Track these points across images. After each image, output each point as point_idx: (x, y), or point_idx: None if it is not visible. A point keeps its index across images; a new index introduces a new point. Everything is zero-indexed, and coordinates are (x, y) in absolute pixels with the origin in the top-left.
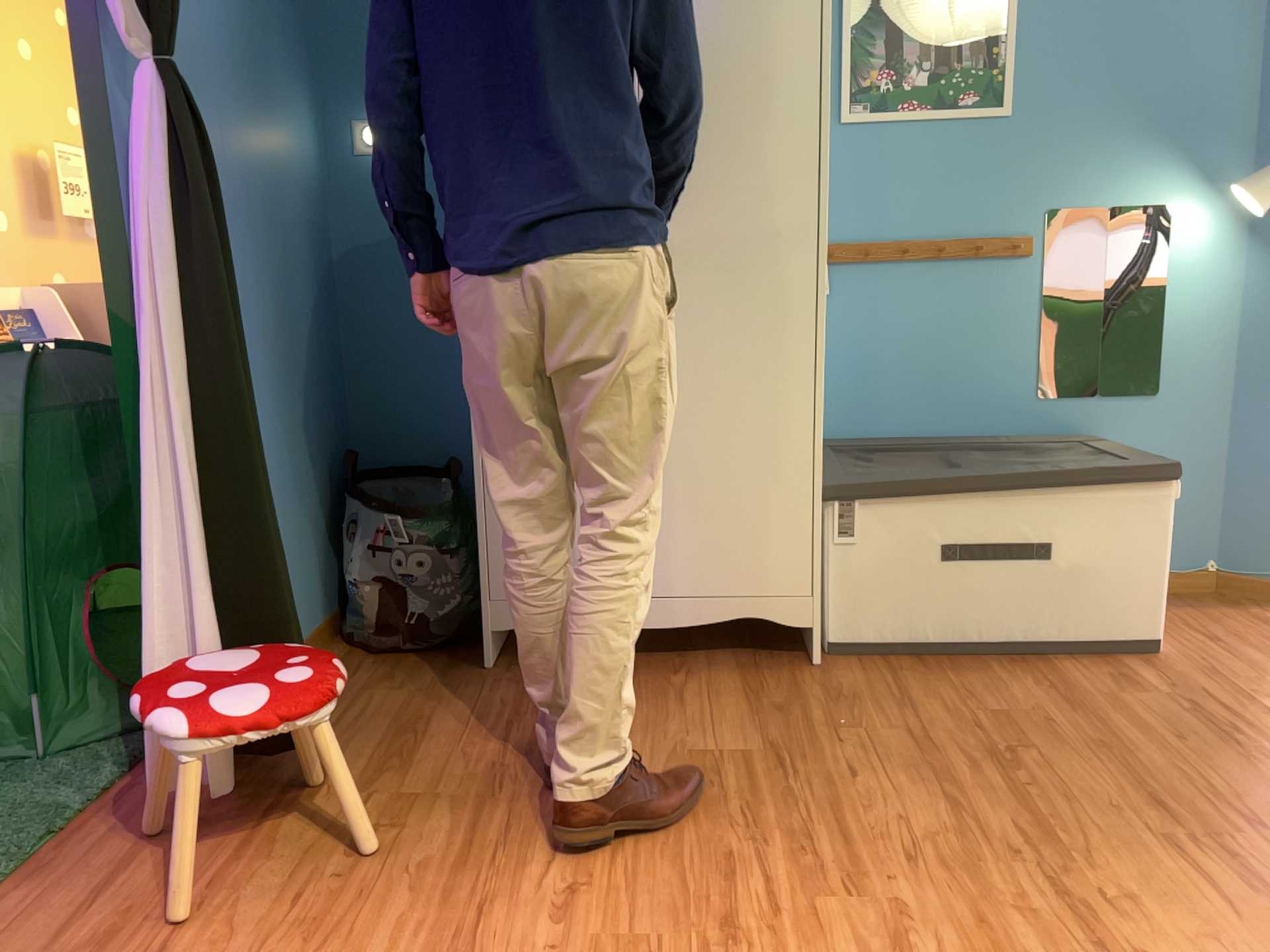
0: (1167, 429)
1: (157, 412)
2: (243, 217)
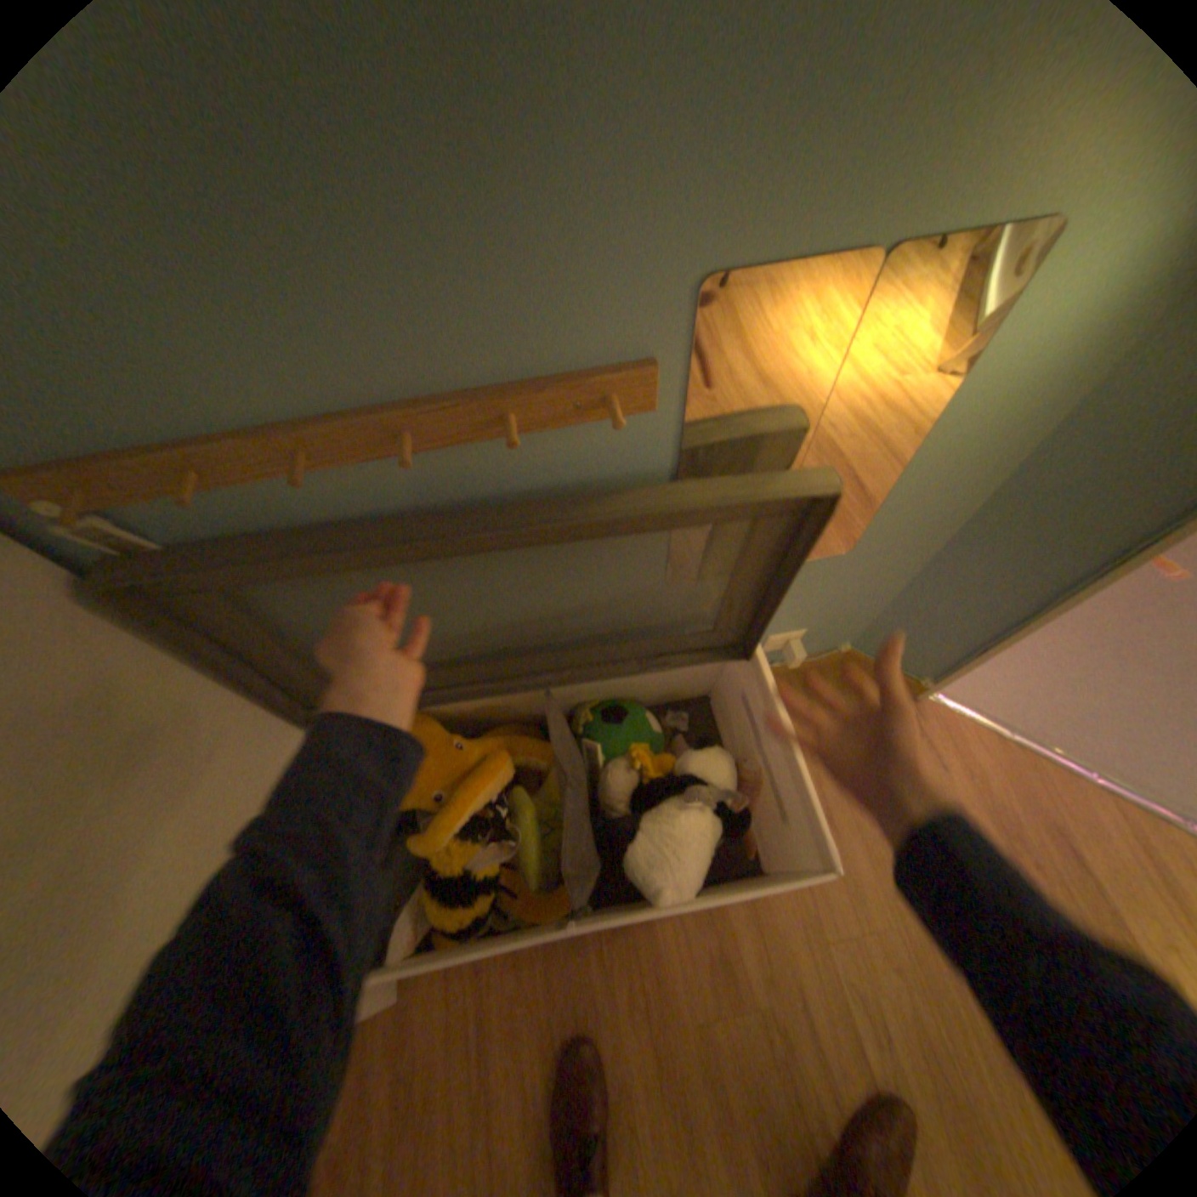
0: (843, 574)
1: None
2: None
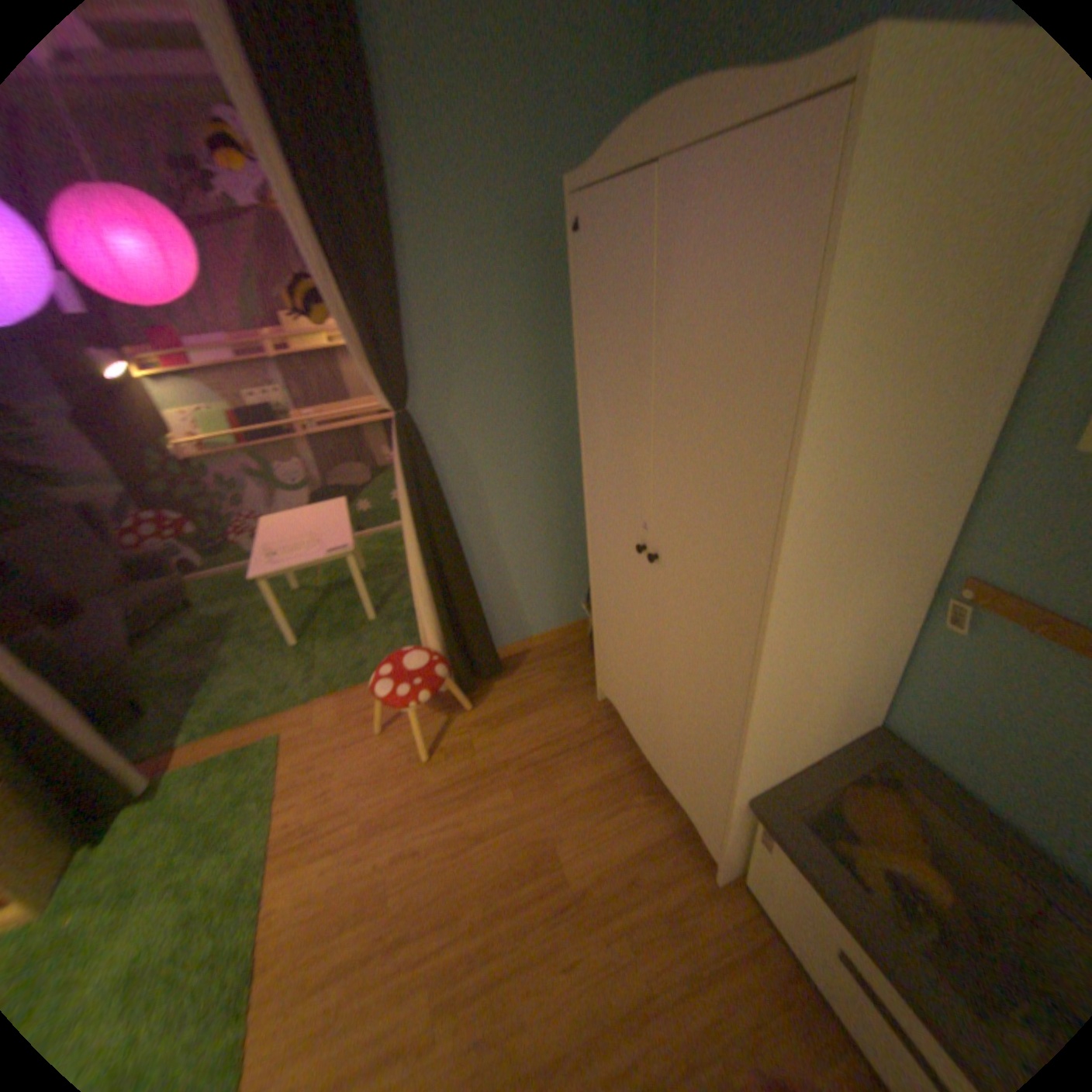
0: None
1: (411, 561)
2: (526, 439)
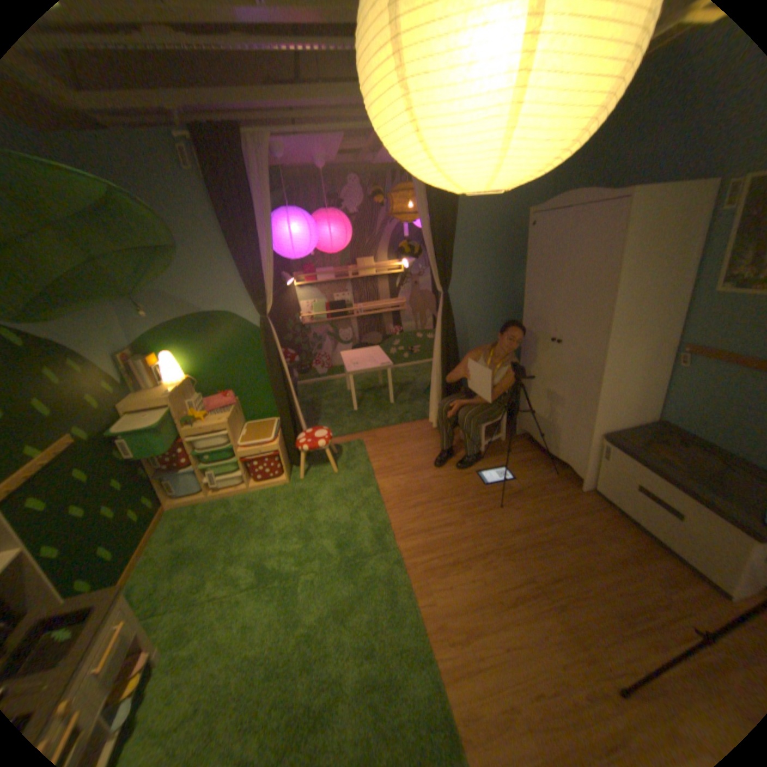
0: None
1: (434, 360)
2: (487, 310)
